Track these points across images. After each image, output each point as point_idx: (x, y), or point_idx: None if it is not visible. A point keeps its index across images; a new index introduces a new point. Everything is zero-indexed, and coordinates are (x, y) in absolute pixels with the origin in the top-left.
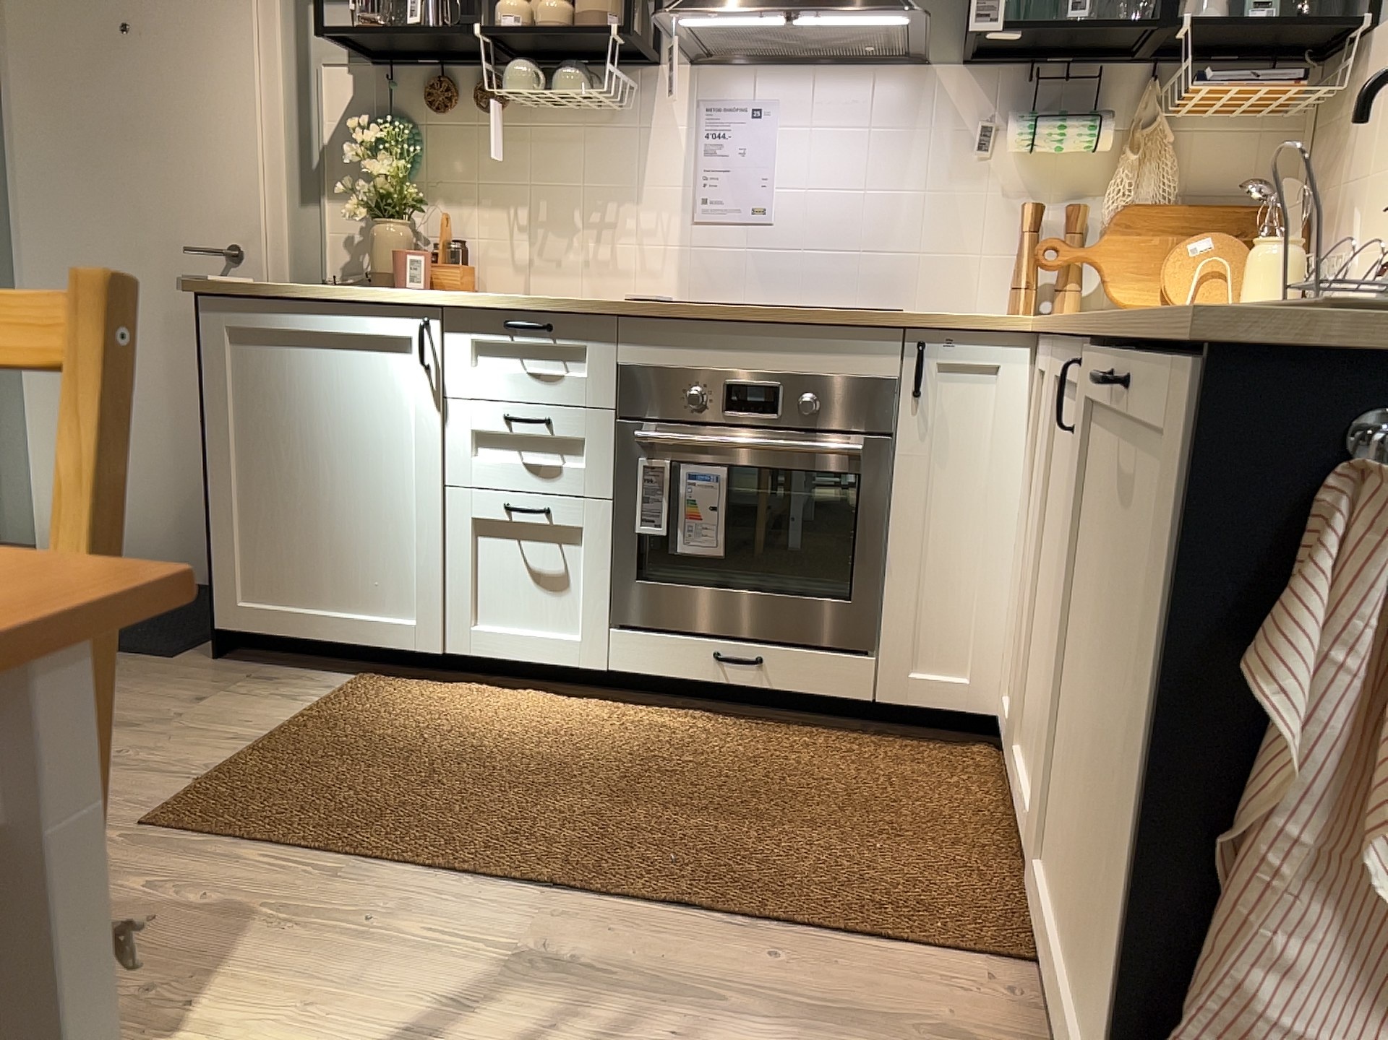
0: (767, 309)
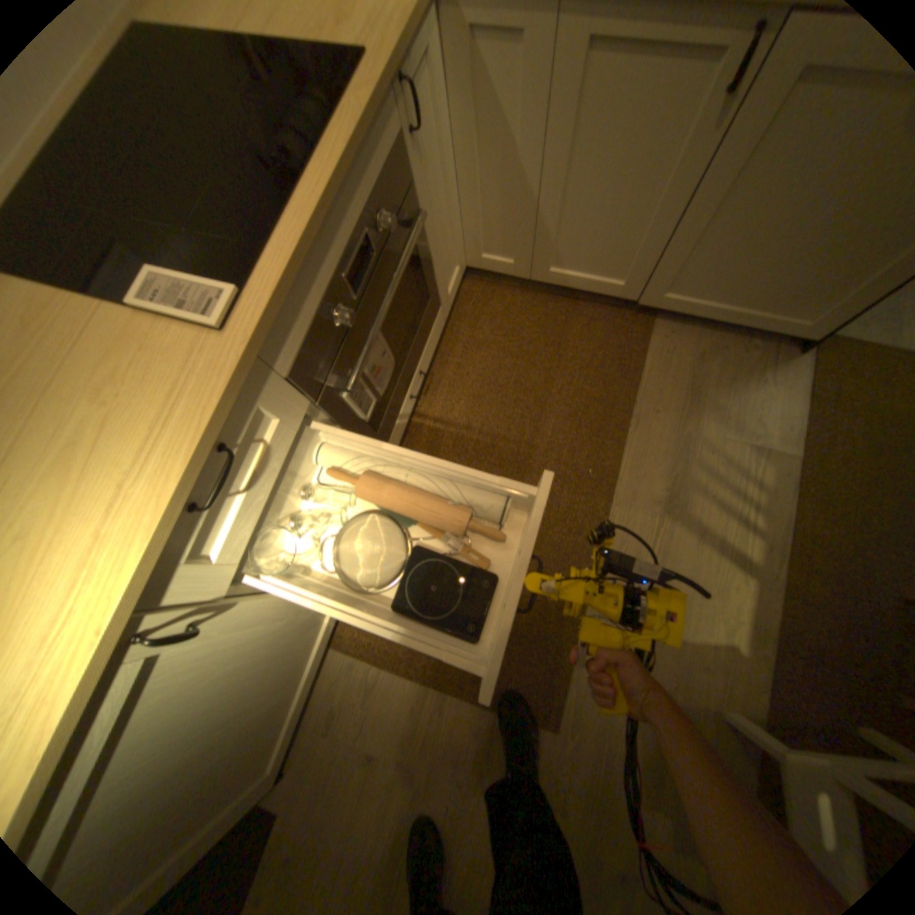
0: (329, 174)
